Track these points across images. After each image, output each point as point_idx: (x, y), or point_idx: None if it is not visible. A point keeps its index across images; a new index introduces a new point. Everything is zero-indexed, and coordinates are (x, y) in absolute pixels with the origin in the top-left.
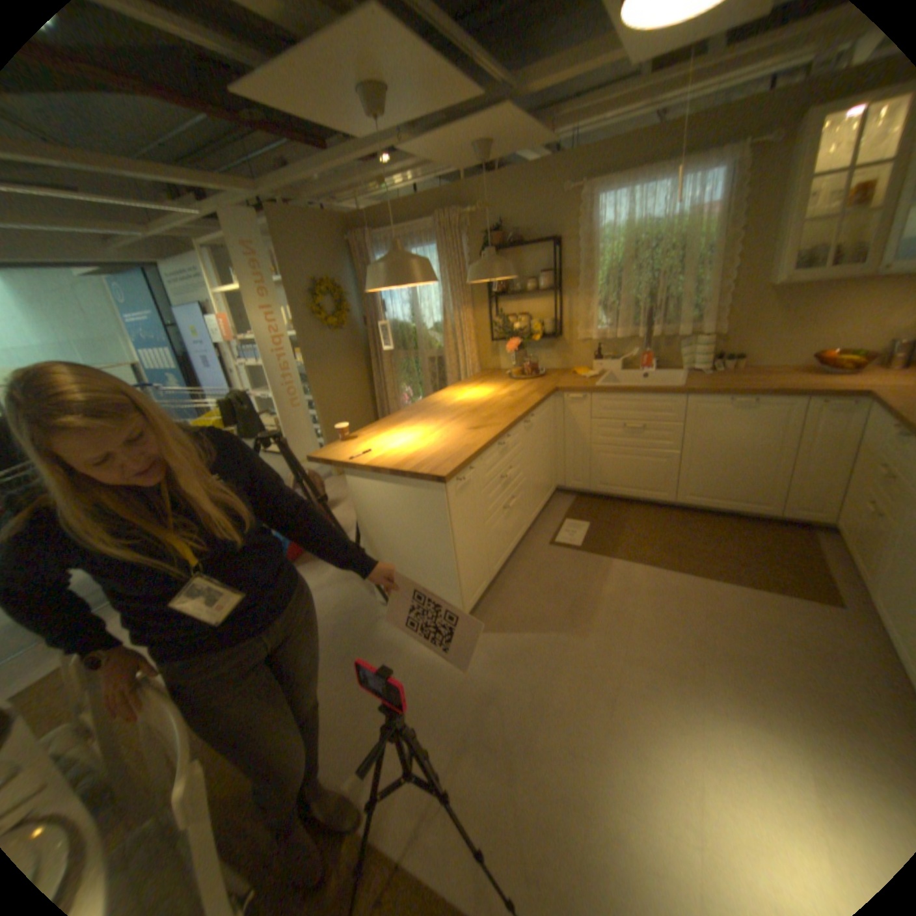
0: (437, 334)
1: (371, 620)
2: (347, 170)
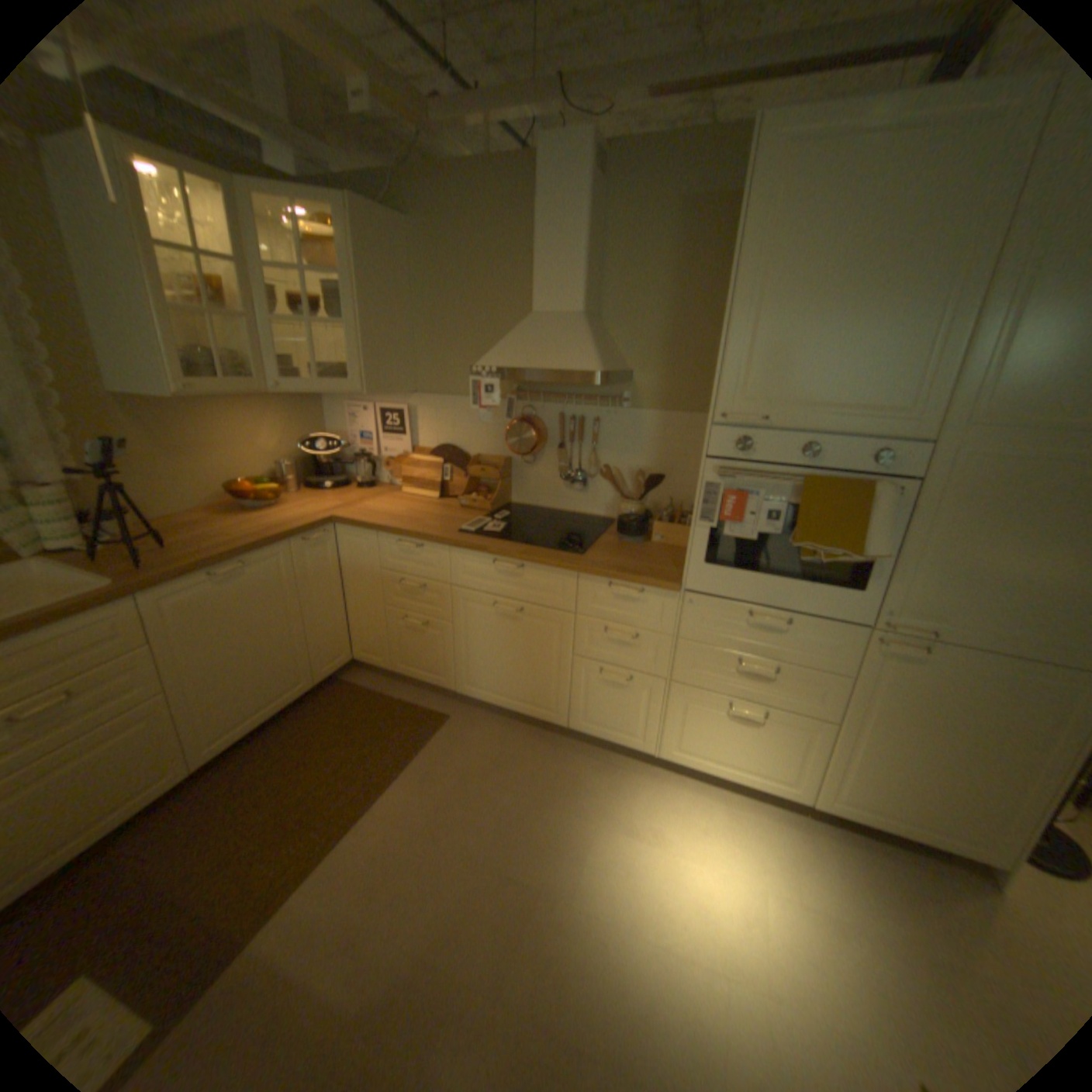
0: None
1: None
2: None
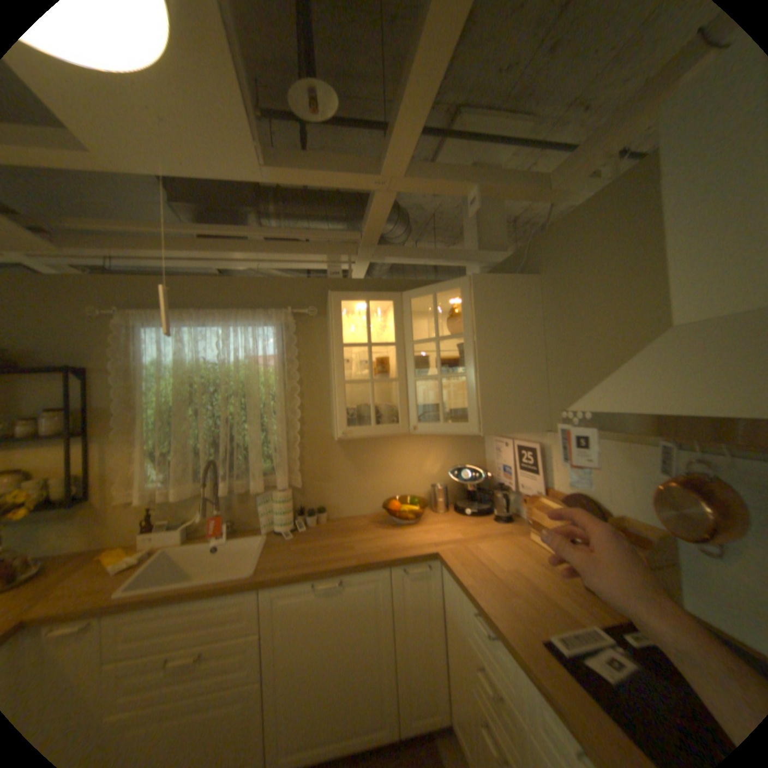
0: None
1: None
2: None
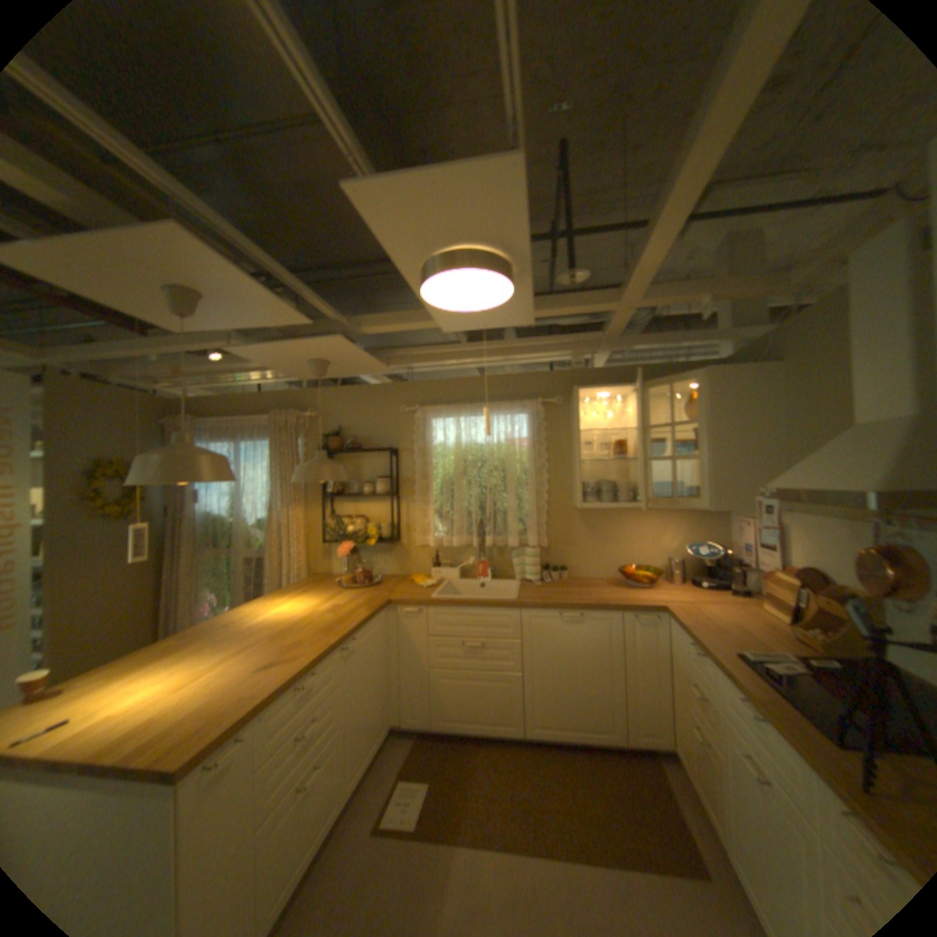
0: (262, 531)
1: None
2: (177, 359)
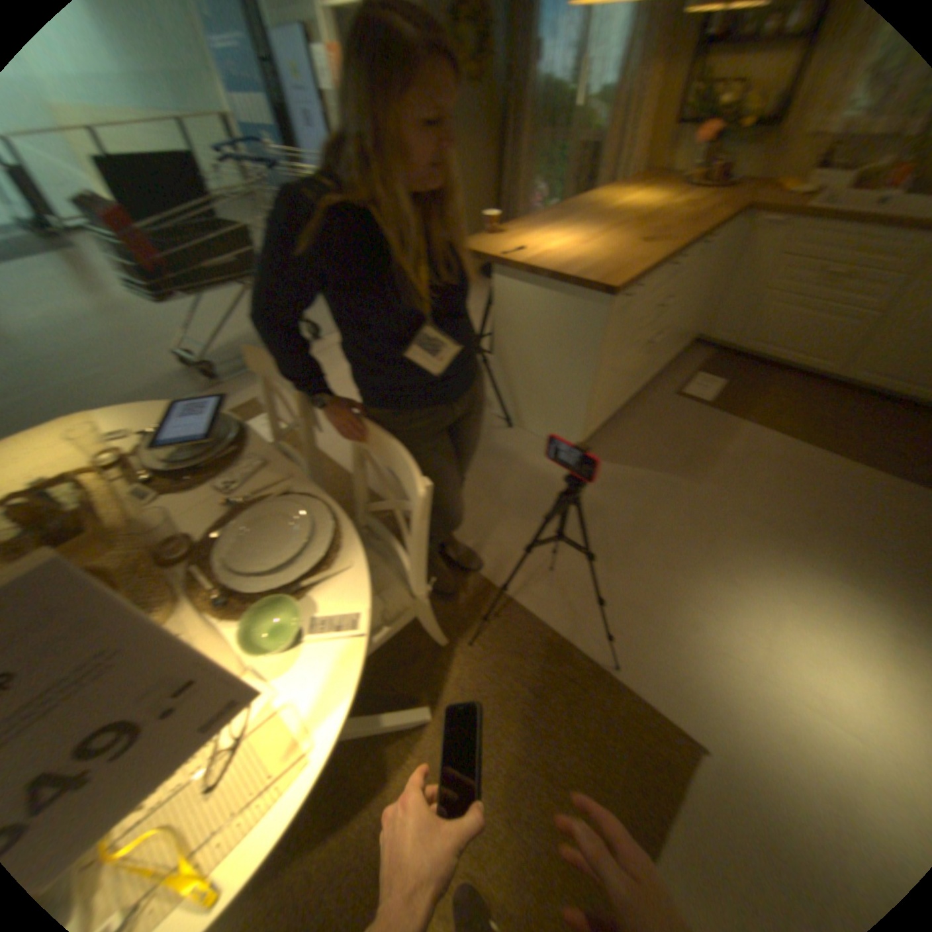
0: (604, 106)
1: (488, 429)
2: None
